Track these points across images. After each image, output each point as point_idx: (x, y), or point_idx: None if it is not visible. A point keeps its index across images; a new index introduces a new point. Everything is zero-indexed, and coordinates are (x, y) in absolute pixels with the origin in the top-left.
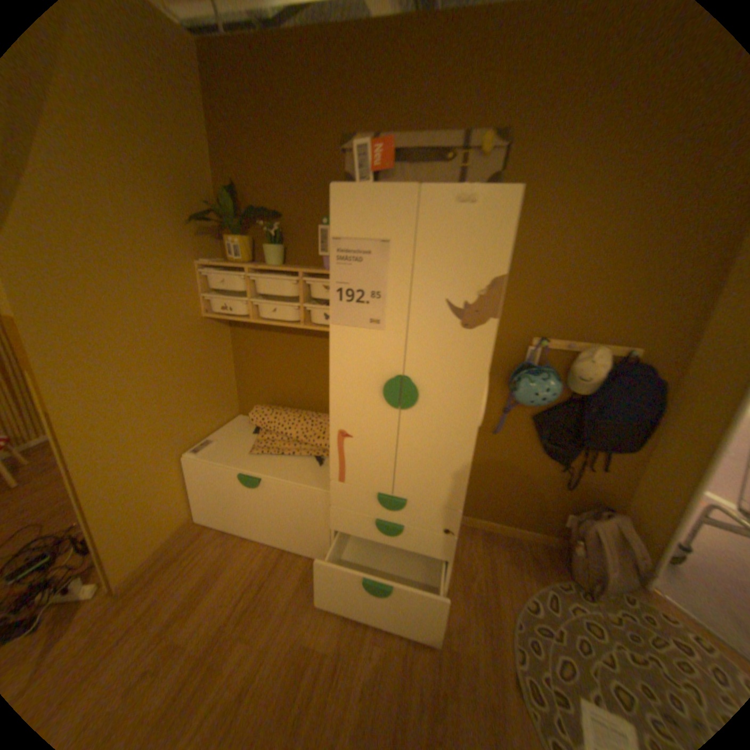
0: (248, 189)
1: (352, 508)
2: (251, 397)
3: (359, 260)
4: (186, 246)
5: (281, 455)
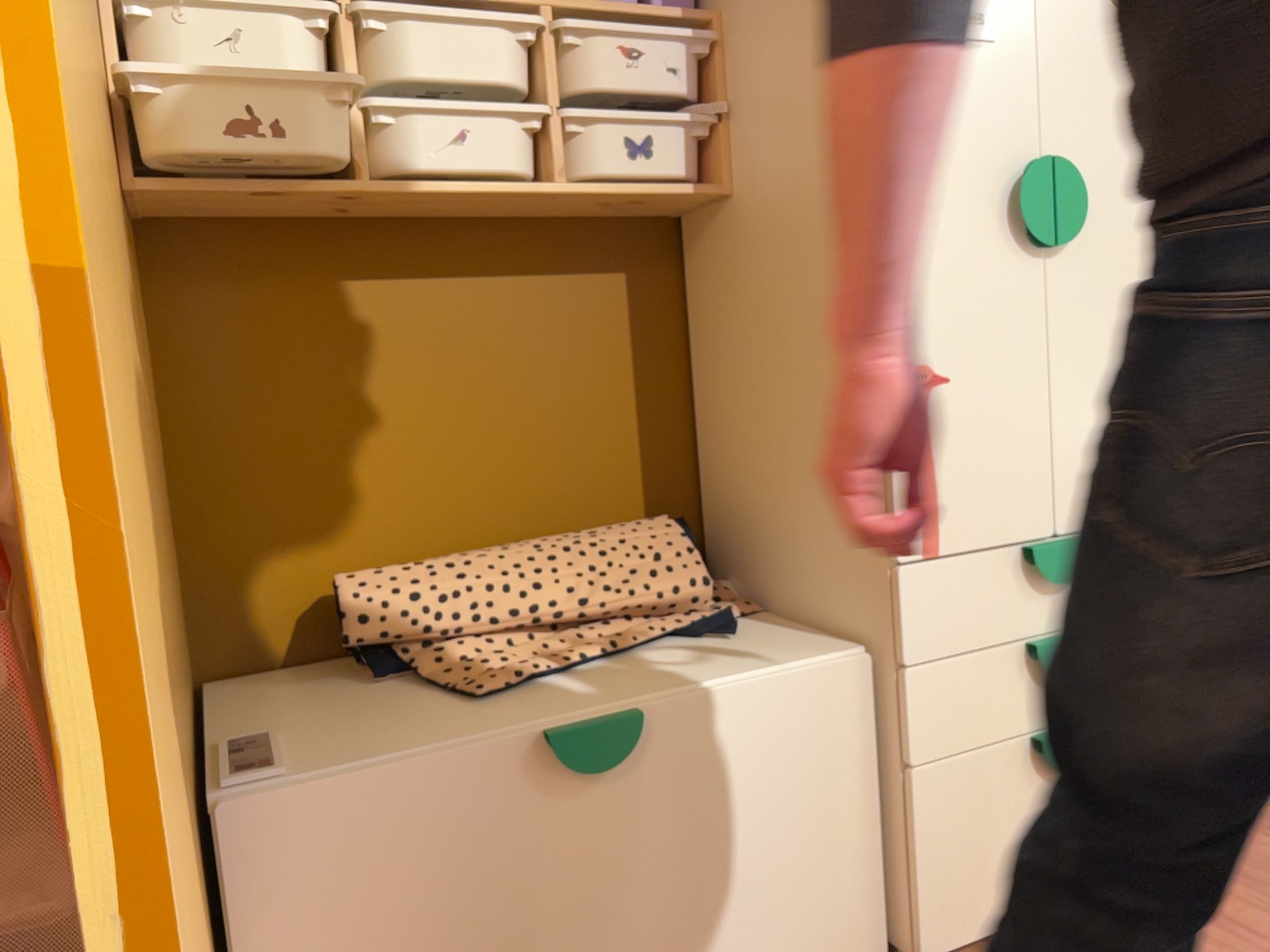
0: None
1: (967, 643)
2: (257, 582)
3: None
4: None
5: (581, 665)
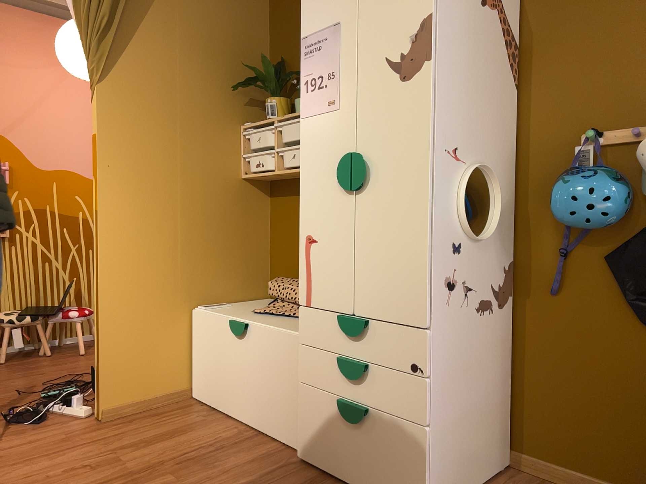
0: (293, 61)
1: (318, 344)
2: (280, 276)
3: (319, 49)
4: (235, 112)
5: (281, 315)
